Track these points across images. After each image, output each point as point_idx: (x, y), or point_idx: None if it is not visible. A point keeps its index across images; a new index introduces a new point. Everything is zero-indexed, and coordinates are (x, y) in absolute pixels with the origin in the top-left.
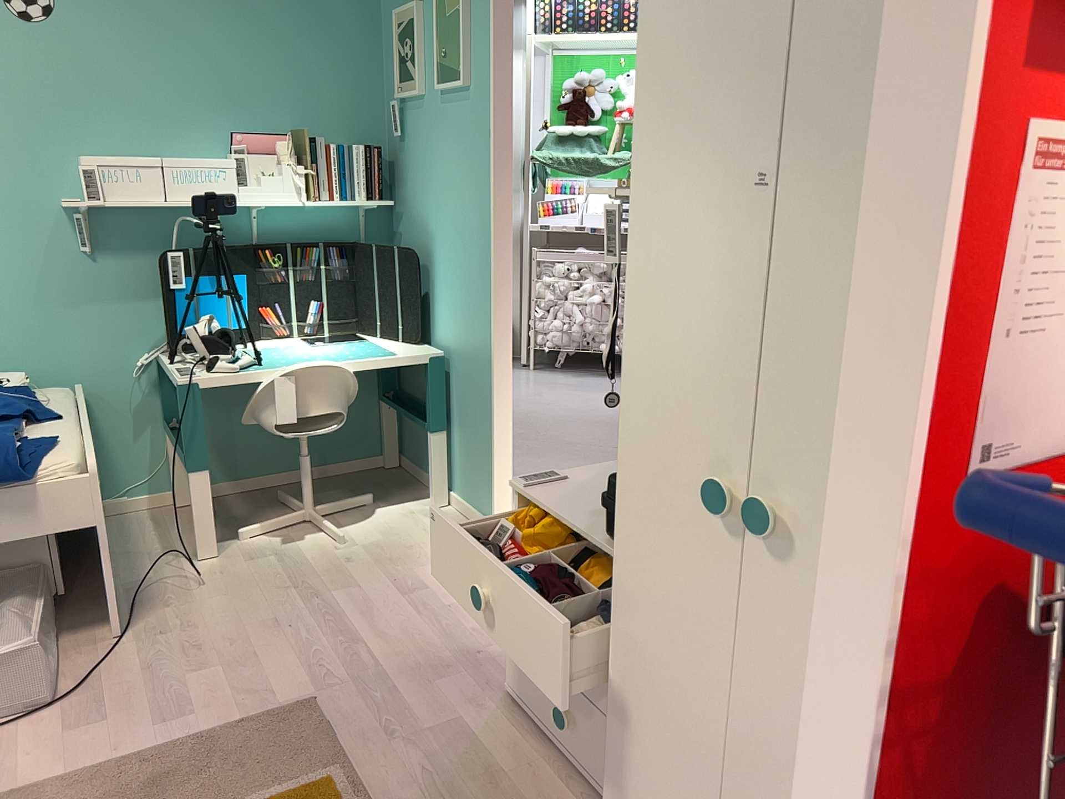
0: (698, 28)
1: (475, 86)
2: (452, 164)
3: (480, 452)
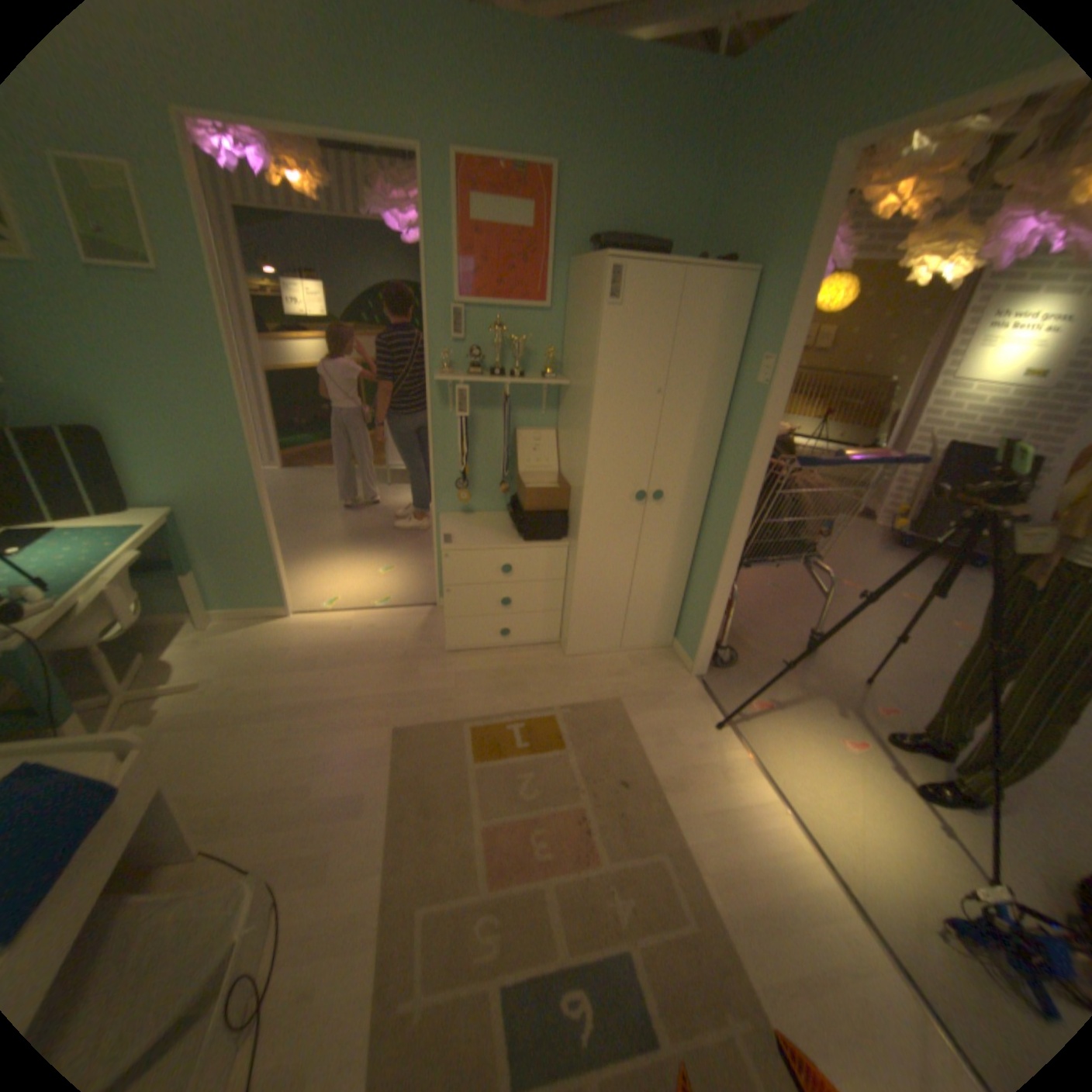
0: (633, 340)
1: (173, 275)
2: (135, 343)
3: (249, 569)
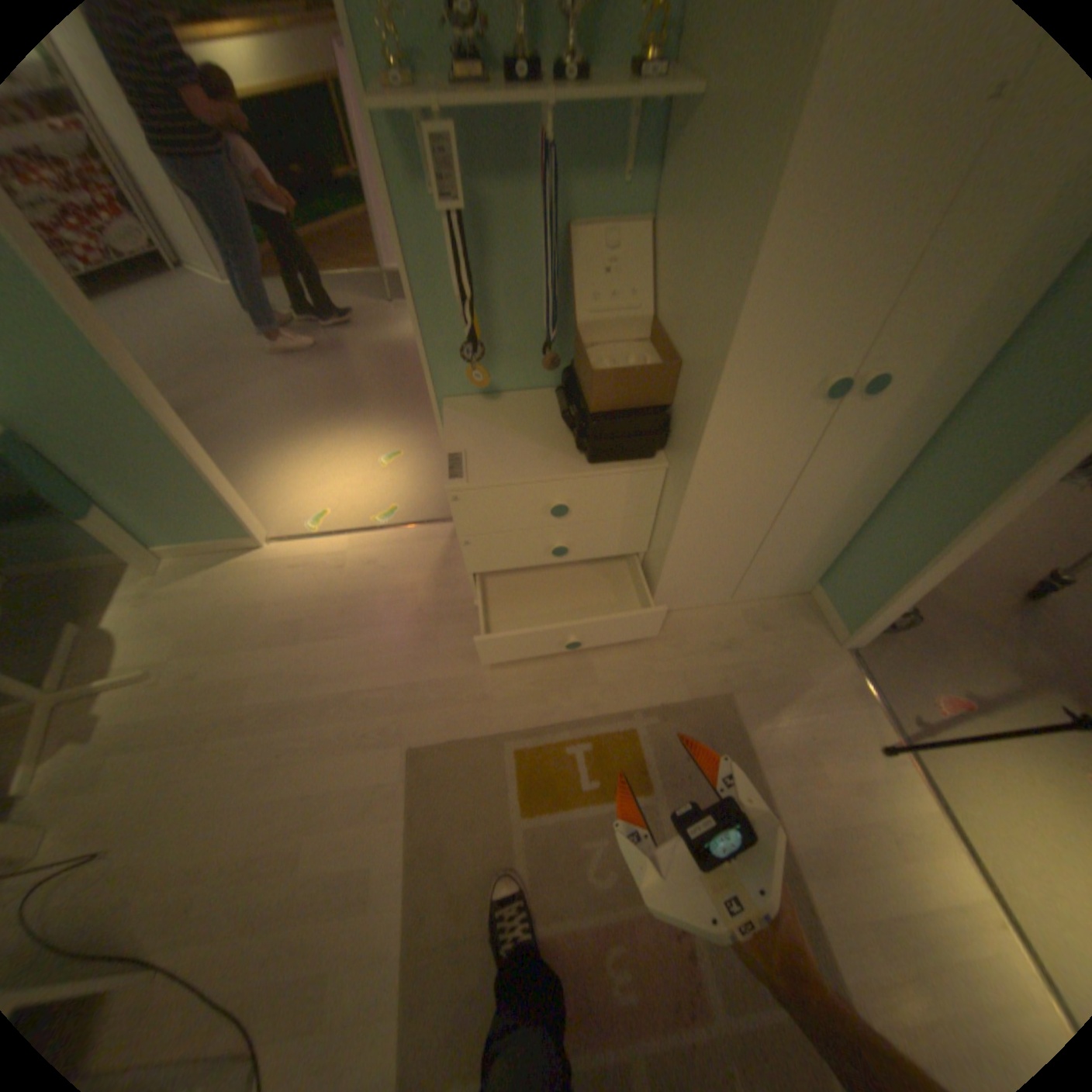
0: None
1: None
2: None
3: (179, 496)
